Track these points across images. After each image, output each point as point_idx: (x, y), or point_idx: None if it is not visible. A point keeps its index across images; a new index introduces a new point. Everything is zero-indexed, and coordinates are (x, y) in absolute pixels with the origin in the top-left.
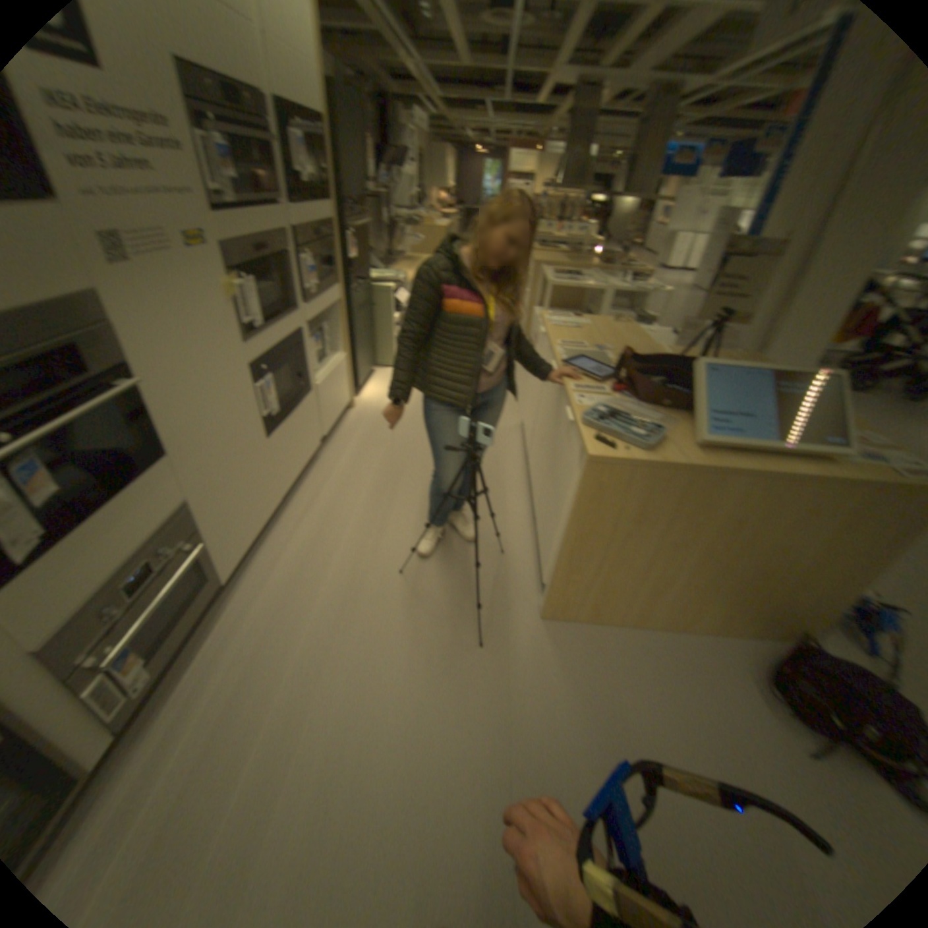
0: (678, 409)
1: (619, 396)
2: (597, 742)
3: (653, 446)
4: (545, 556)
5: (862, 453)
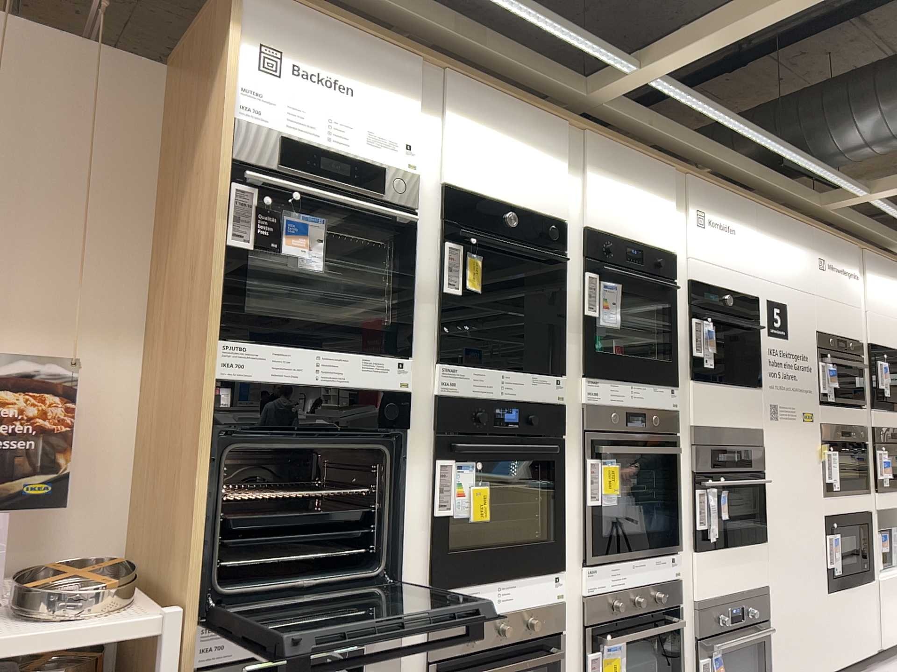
0: None
1: None
2: None
3: None
4: None
5: None
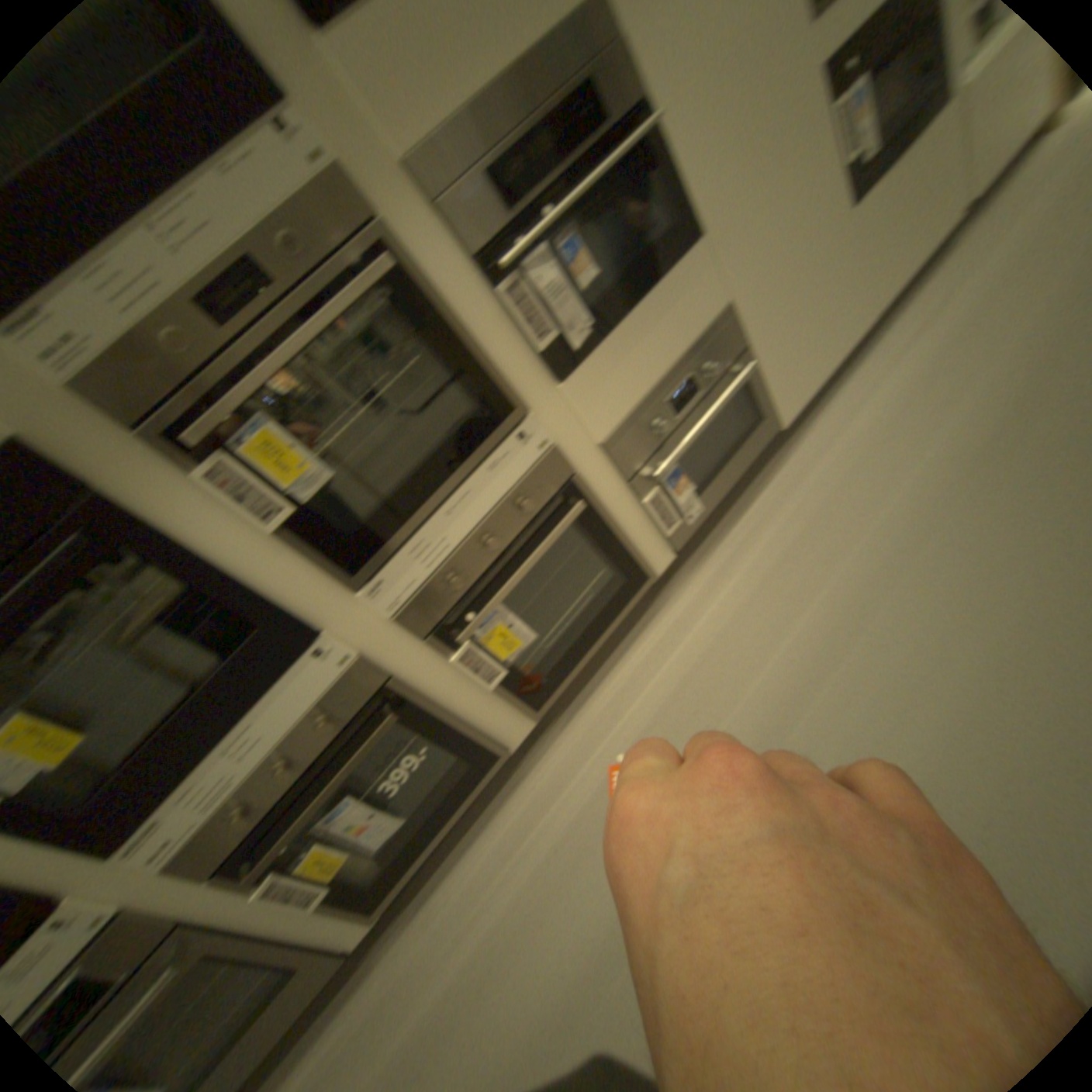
0: None
1: None
2: None
3: None
4: None
5: None
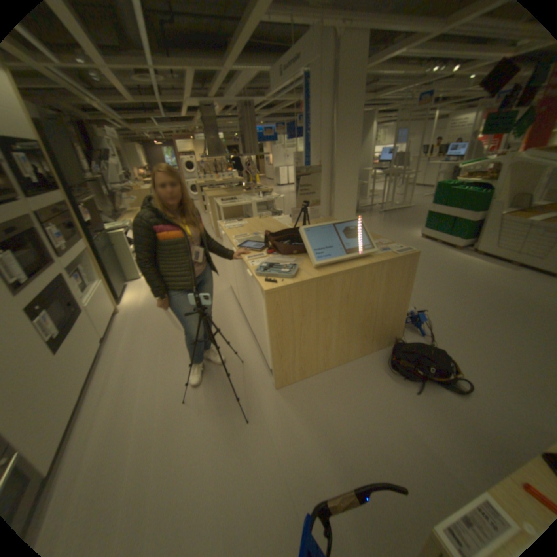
0: (302, 254)
1: (273, 256)
2: (326, 442)
3: (296, 275)
4: (266, 354)
5: (382, 249)
